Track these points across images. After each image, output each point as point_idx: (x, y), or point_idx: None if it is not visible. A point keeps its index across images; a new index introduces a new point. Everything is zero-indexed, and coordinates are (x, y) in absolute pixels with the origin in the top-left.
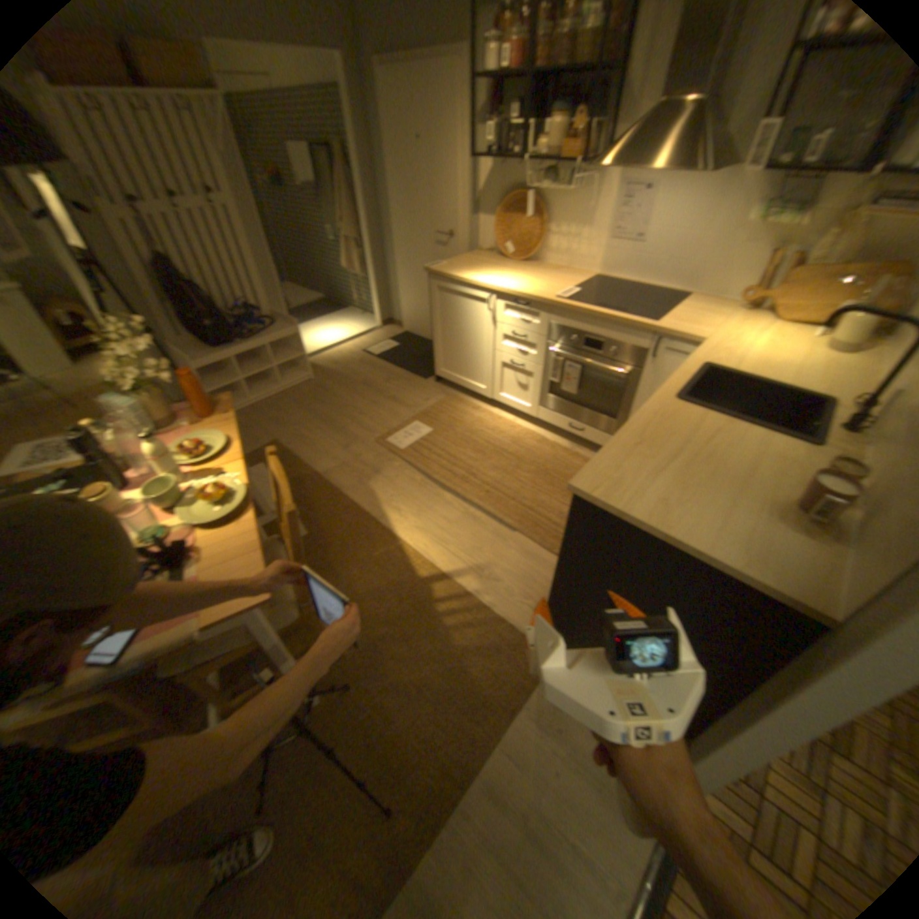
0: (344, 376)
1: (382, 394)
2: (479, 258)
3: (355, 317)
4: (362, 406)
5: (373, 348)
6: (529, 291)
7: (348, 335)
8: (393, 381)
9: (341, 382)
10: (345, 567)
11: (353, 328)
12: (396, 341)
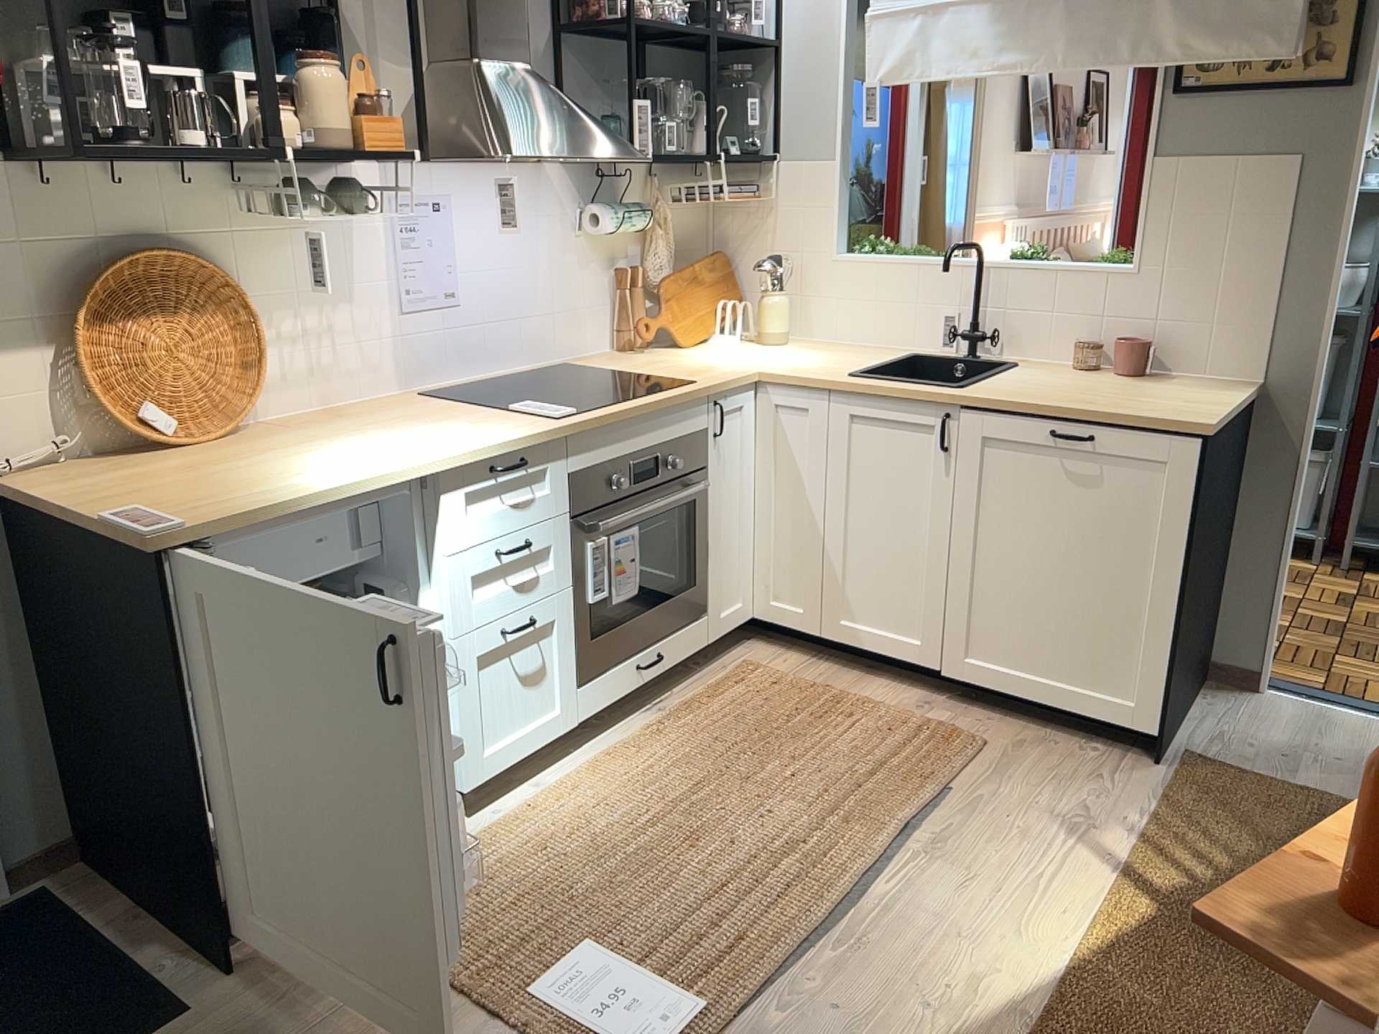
0: None
1: None
2: (105, 475)
3: None
4: None
5: None
6: (498, 433)
7: None
8: None
9: None
10: None
11: None
12: None
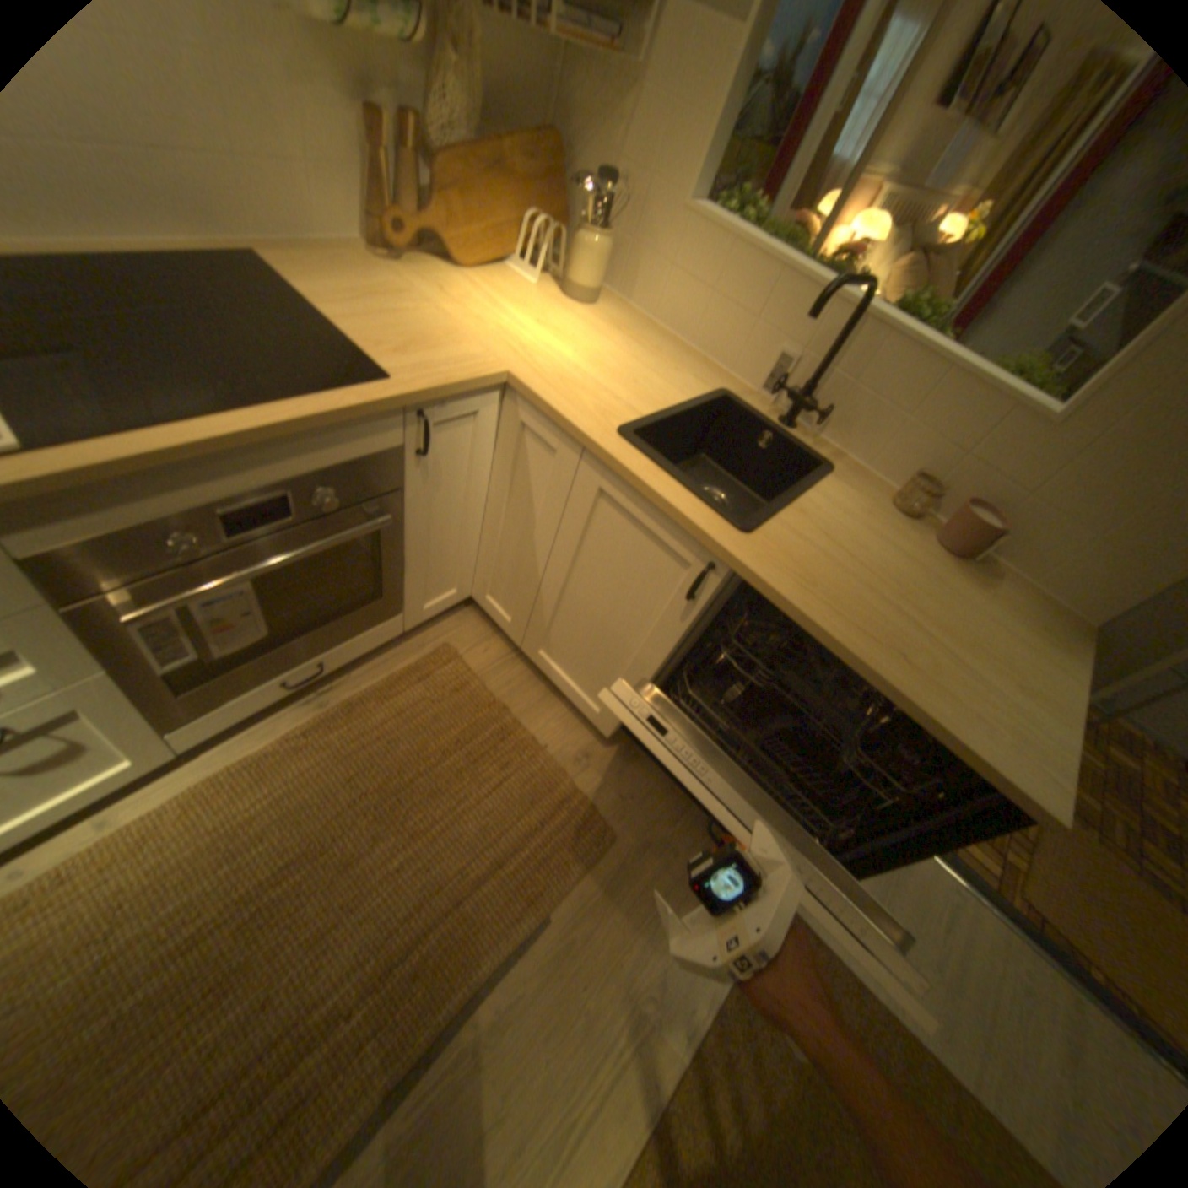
0: None
1: None
2: None
3: None
4: None
5: None
6: None
7: None
8: None
9: None
10: None
11: None
12: None
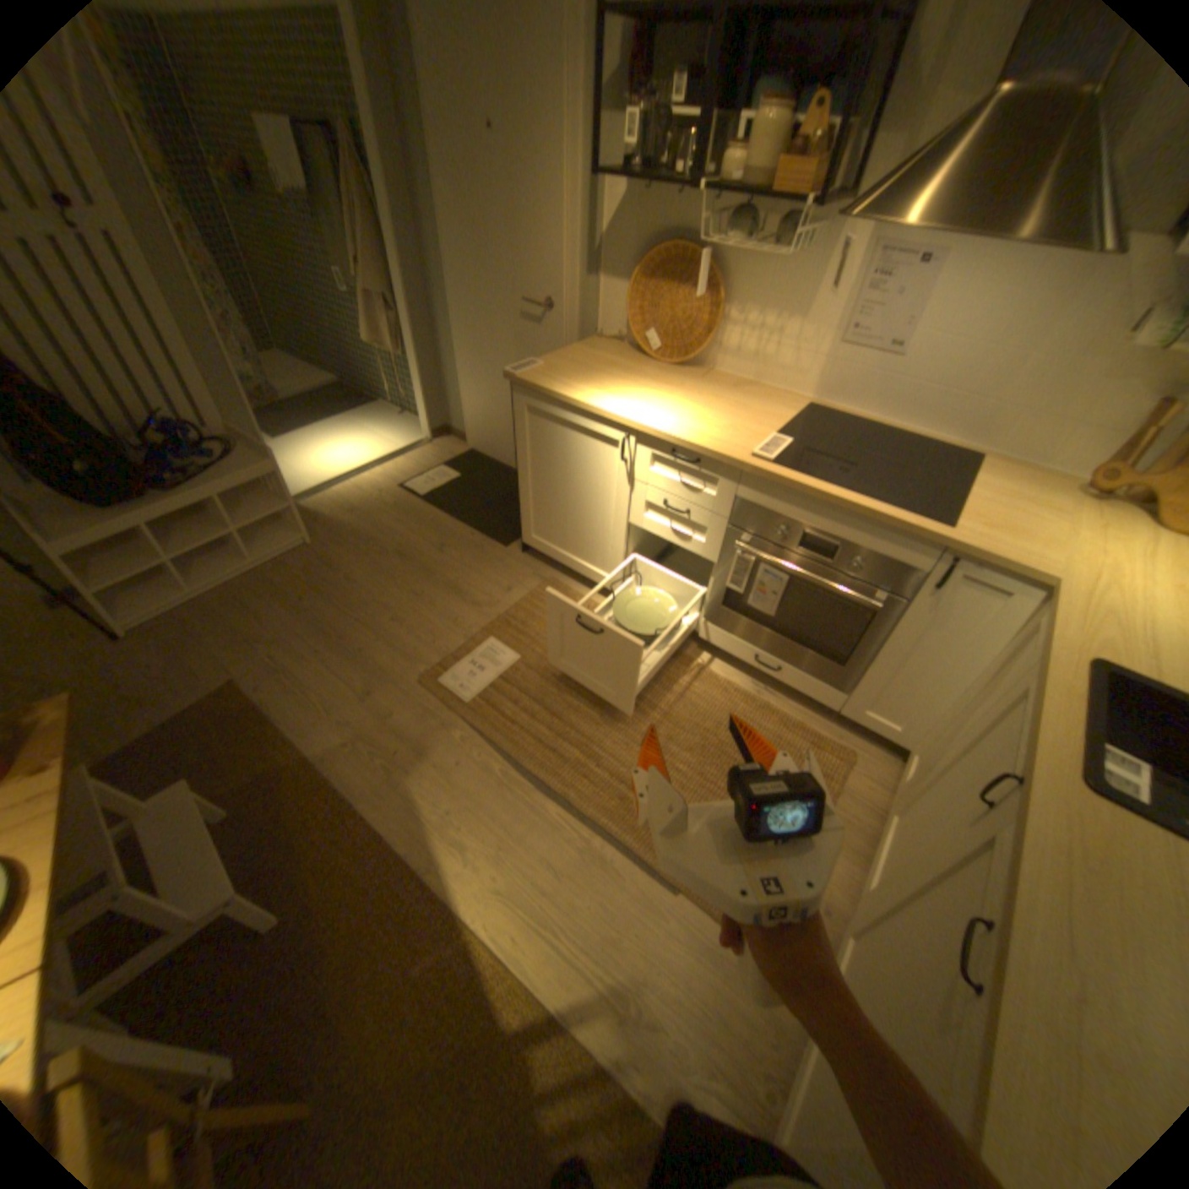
0: (370, 536)
1: (435, 575)
2: (603, 352)
3: (391, 419)
4: (399, 601)
5: (421, 480)
6: (704, 435)
7: (379, 454)
8: (454, 548)
9: (364, 549)
10: (358, 1009)
11: (388, 441)
12: (459, 466)
